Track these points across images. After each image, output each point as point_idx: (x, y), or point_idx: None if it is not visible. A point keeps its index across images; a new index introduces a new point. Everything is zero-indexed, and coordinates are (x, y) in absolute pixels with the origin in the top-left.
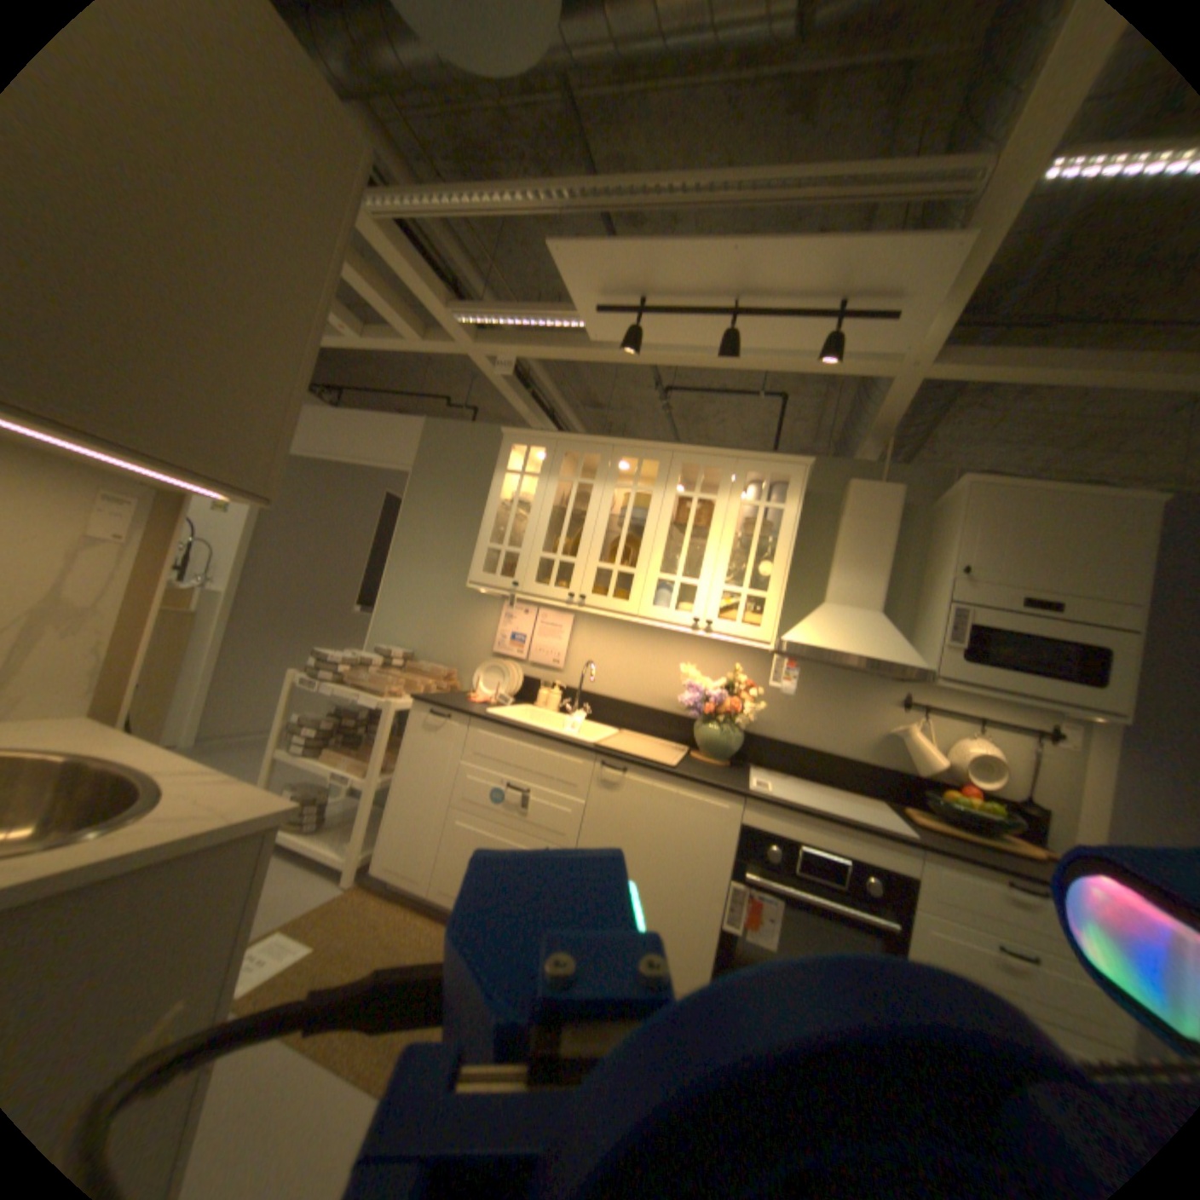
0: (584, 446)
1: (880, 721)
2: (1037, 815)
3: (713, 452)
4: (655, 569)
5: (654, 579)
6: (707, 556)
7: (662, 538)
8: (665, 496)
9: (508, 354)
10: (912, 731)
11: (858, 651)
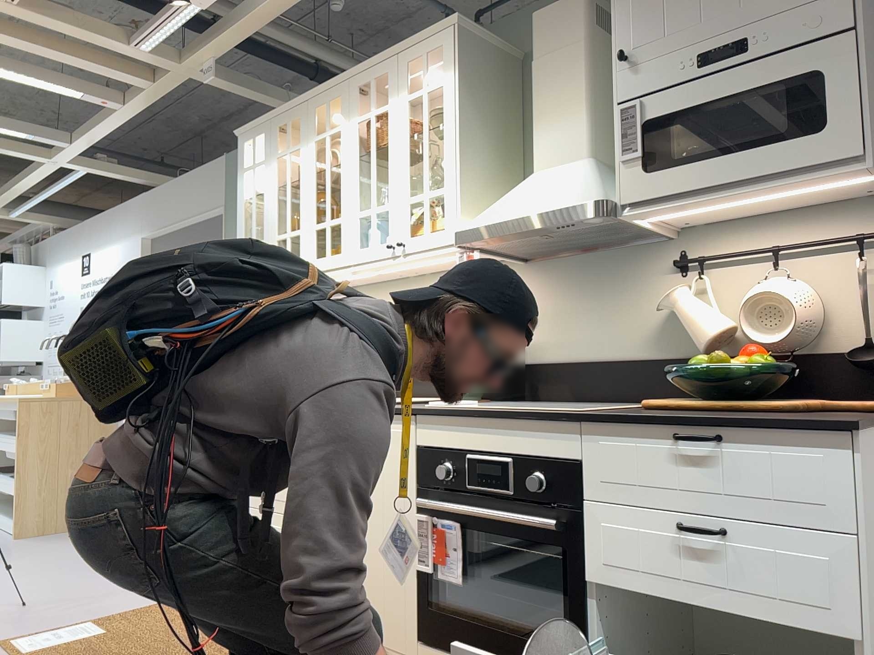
0: (289, 115)
1: (655, 298)
2: (872, 359)
3: (377, 61)
4: (355, 209)
5: (355, 220)
6: (391, 173)
7: (355, 174)
8: (351, 129)
9: (209, 61)
10: (675, 295)
11: (528, 211)
